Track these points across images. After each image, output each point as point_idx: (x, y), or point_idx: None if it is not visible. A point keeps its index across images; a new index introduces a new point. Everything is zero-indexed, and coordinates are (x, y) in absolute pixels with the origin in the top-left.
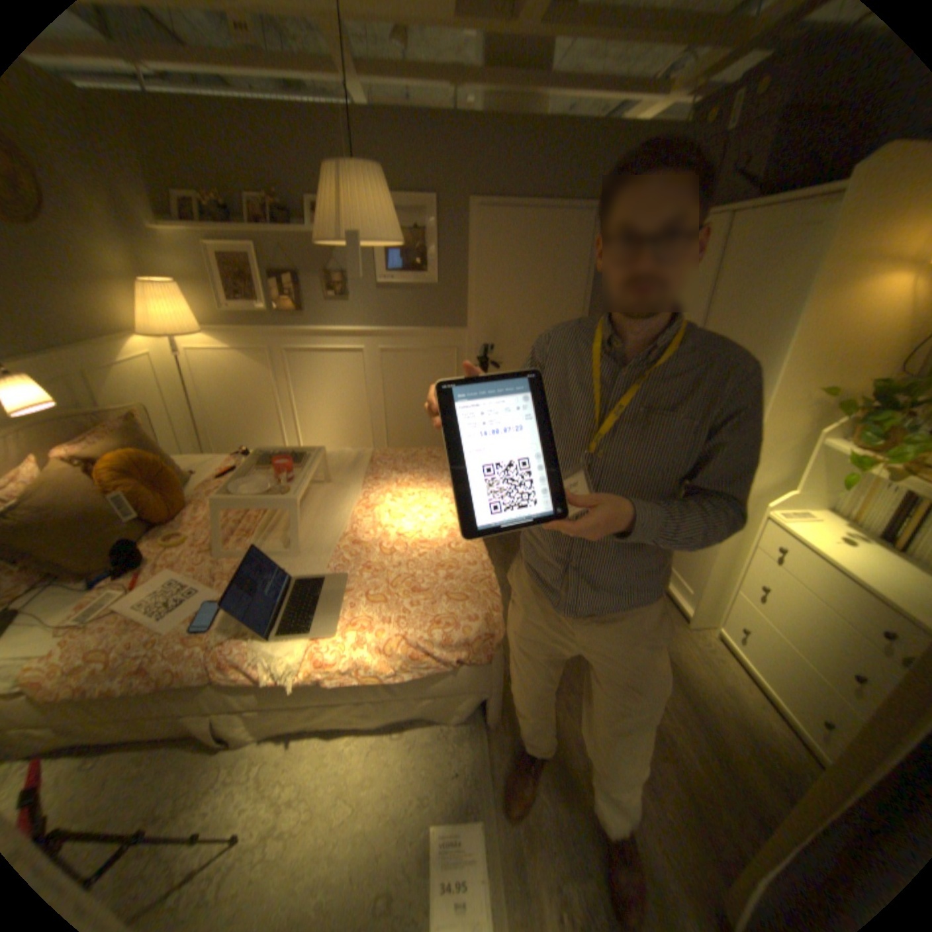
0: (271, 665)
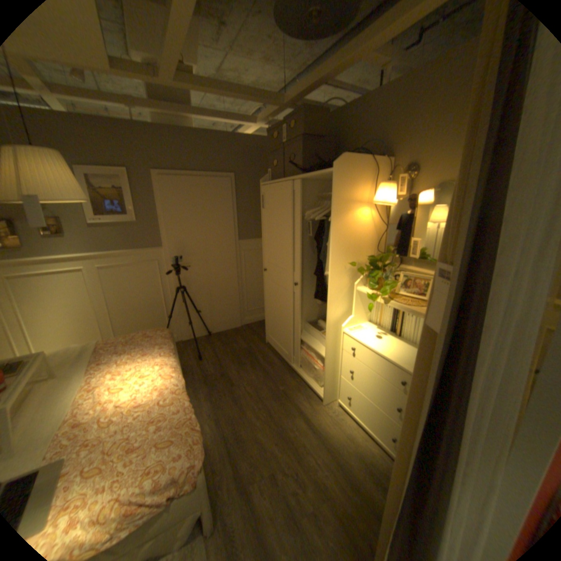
0: None
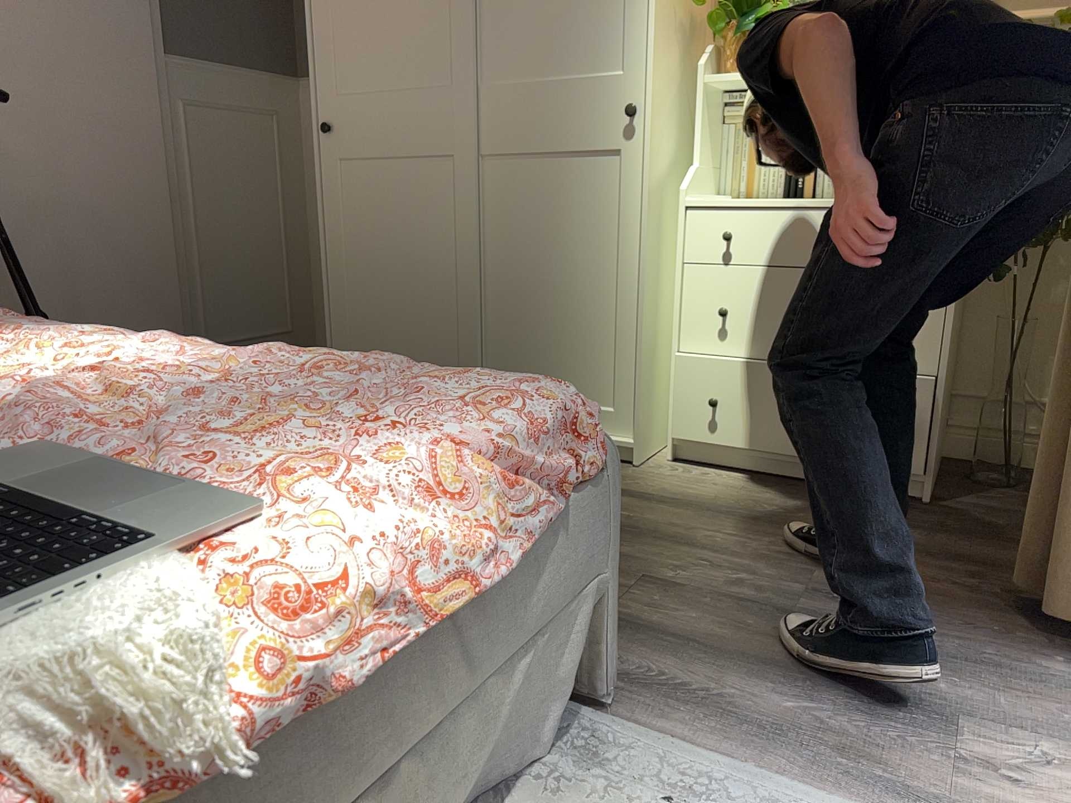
0: (61, 732)
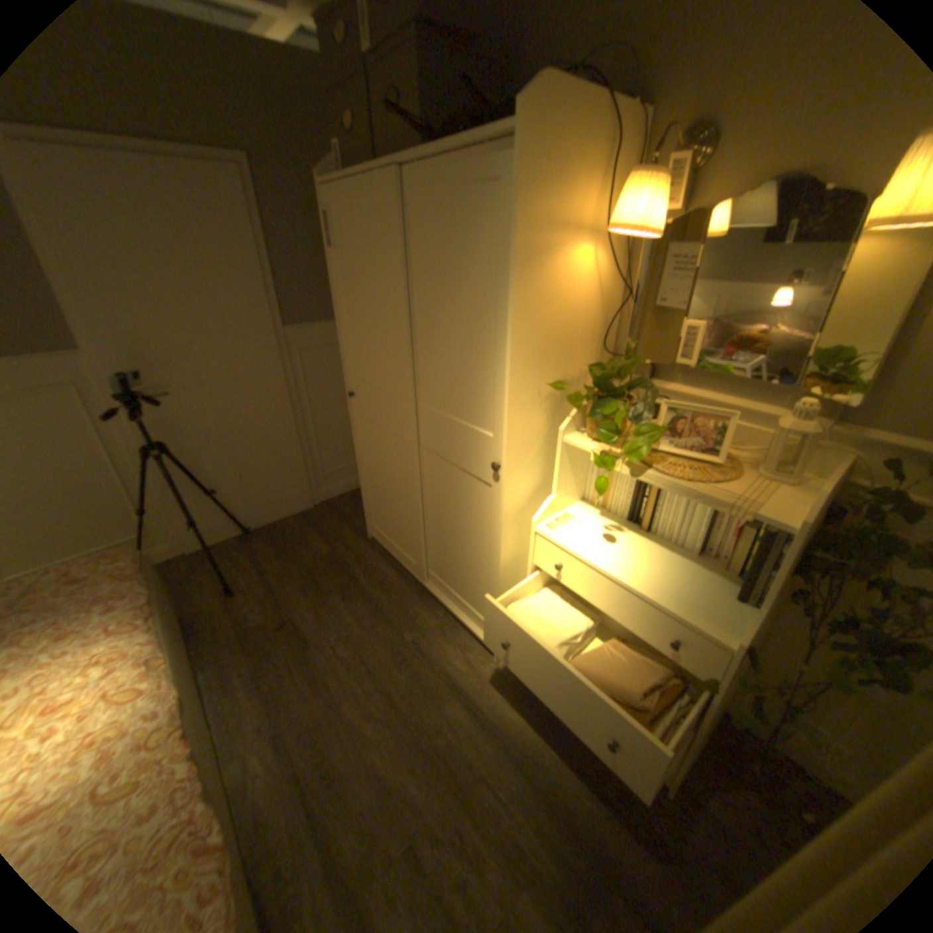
0: None
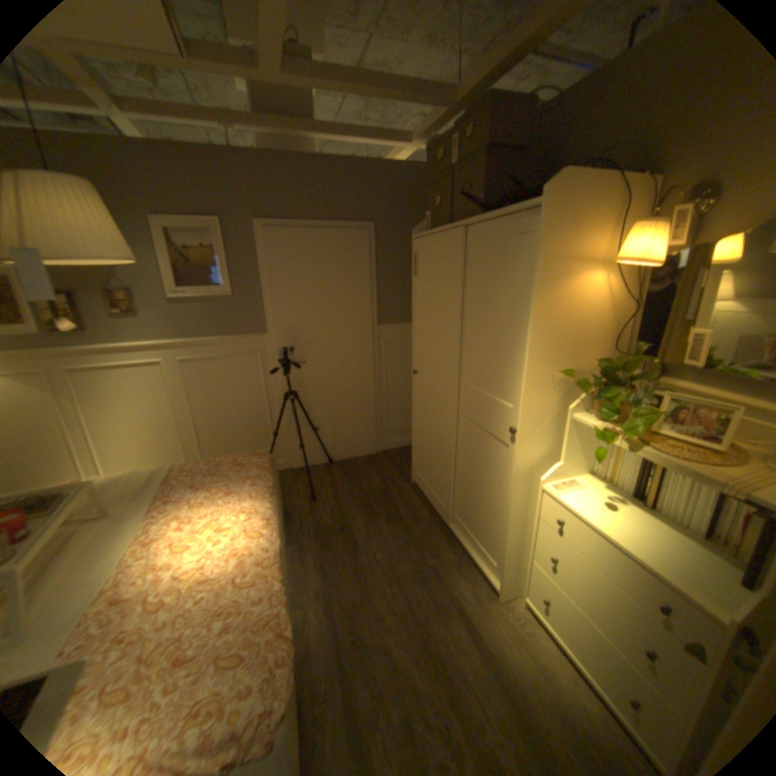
0: None
